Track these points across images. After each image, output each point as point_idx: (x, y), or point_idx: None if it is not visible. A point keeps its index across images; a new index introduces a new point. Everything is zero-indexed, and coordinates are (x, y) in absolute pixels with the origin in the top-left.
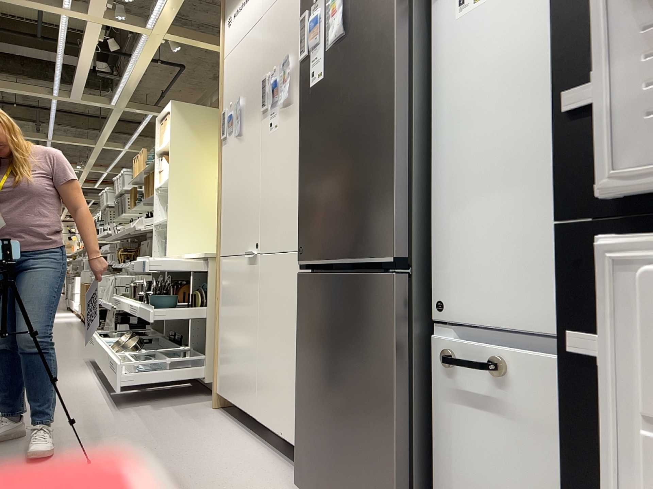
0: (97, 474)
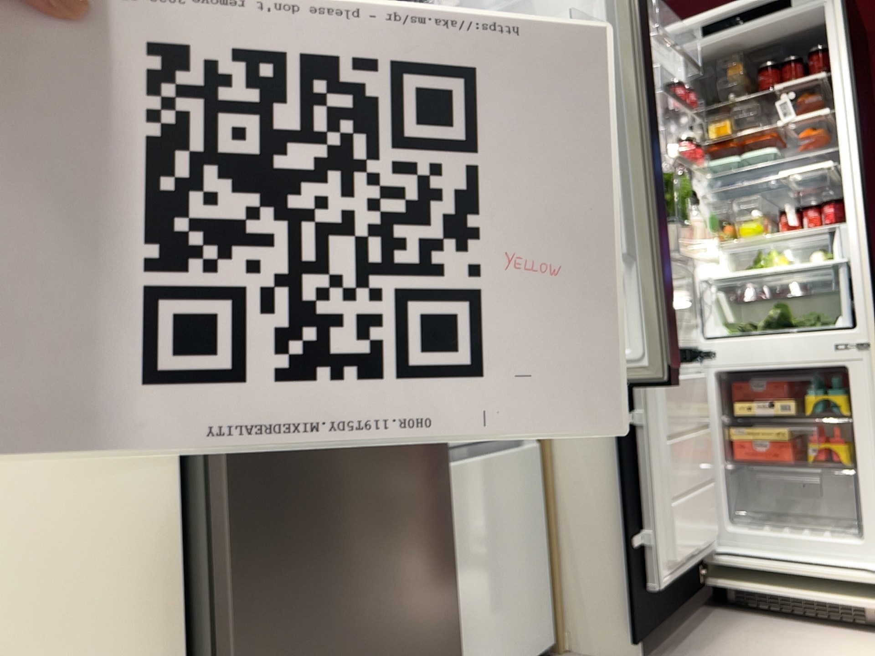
0: None
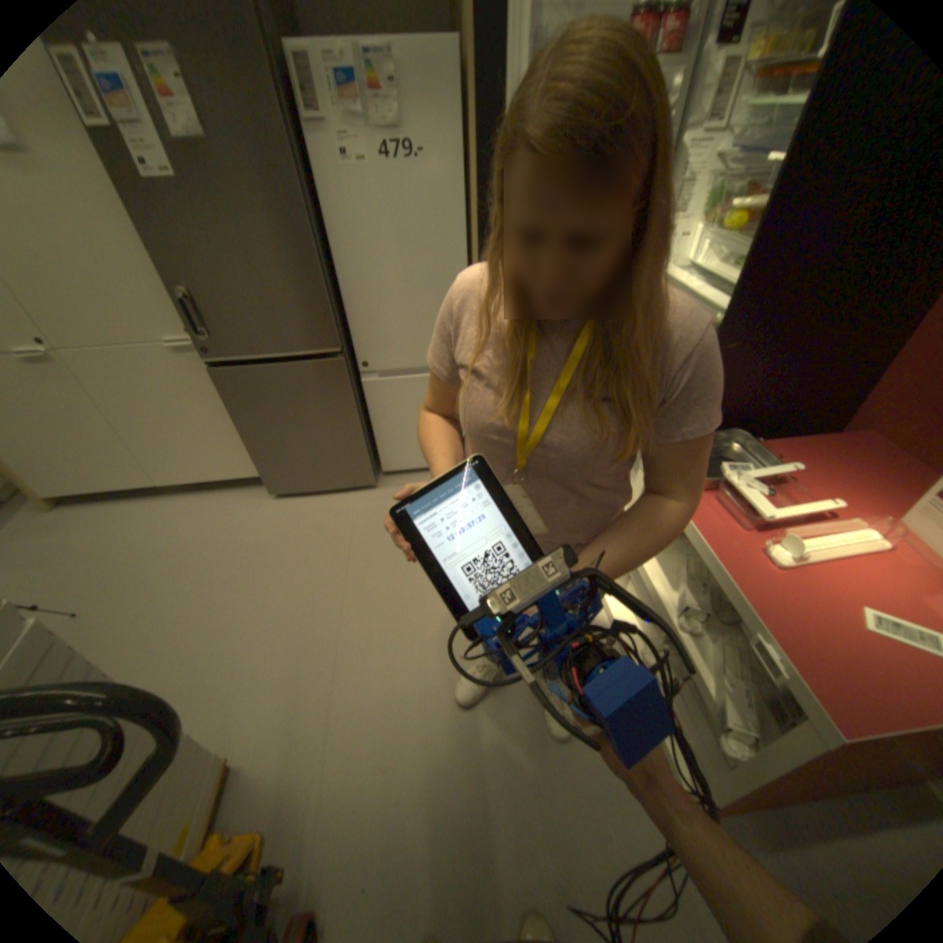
0: (103, 608)
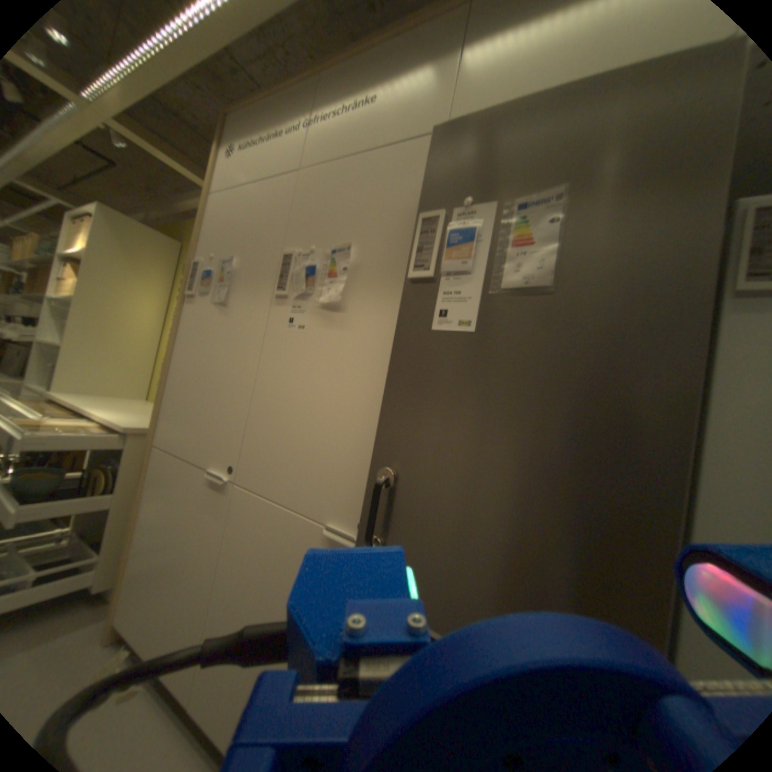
0: None
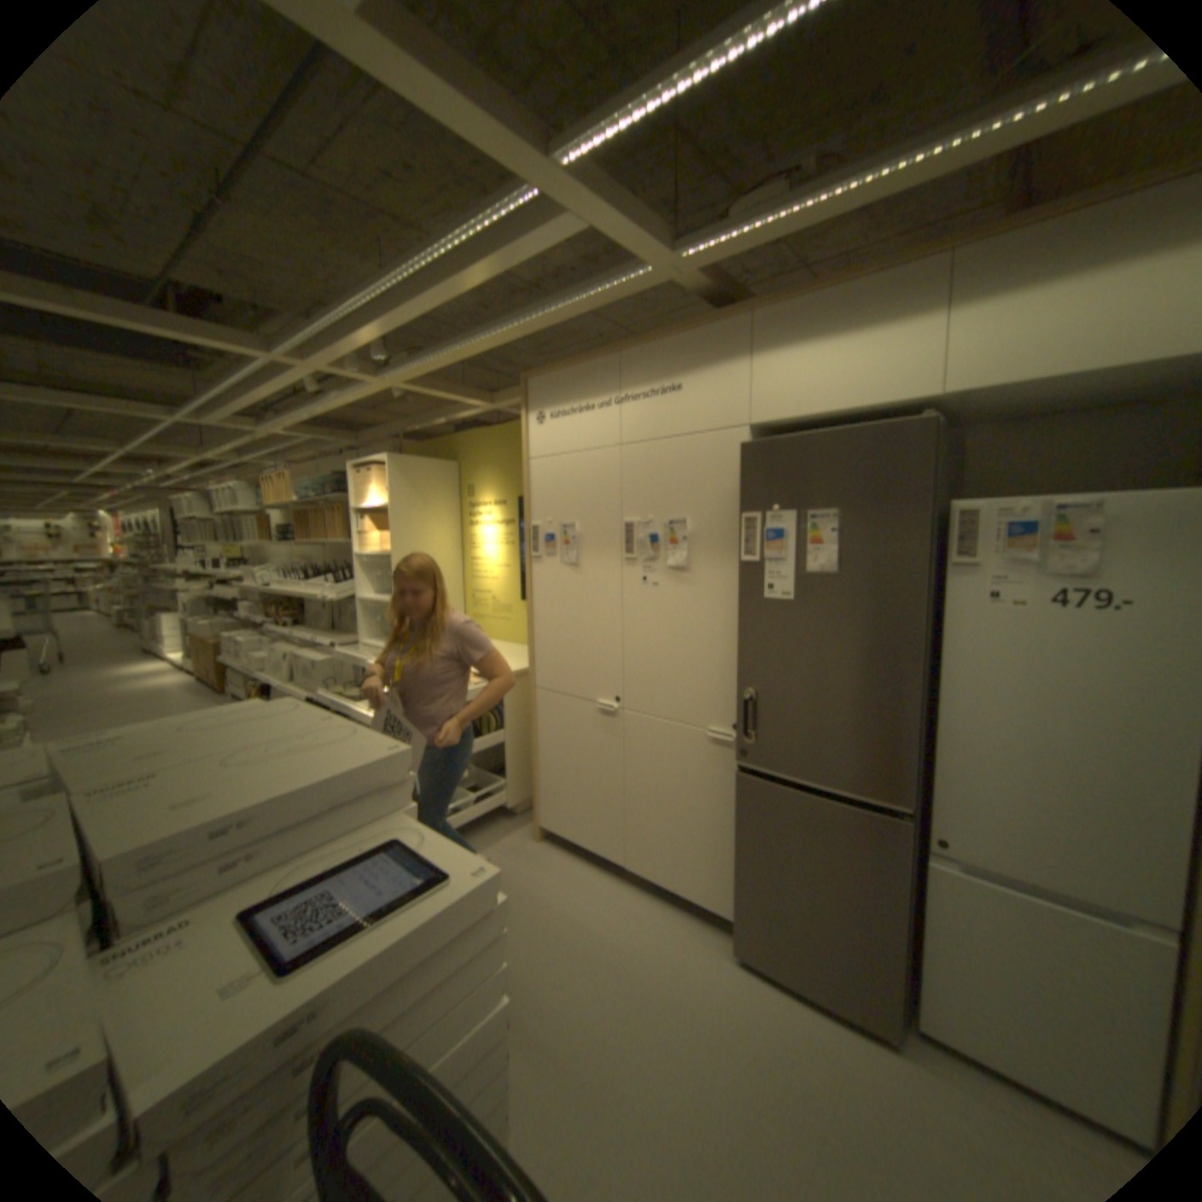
0: (521, 985)
